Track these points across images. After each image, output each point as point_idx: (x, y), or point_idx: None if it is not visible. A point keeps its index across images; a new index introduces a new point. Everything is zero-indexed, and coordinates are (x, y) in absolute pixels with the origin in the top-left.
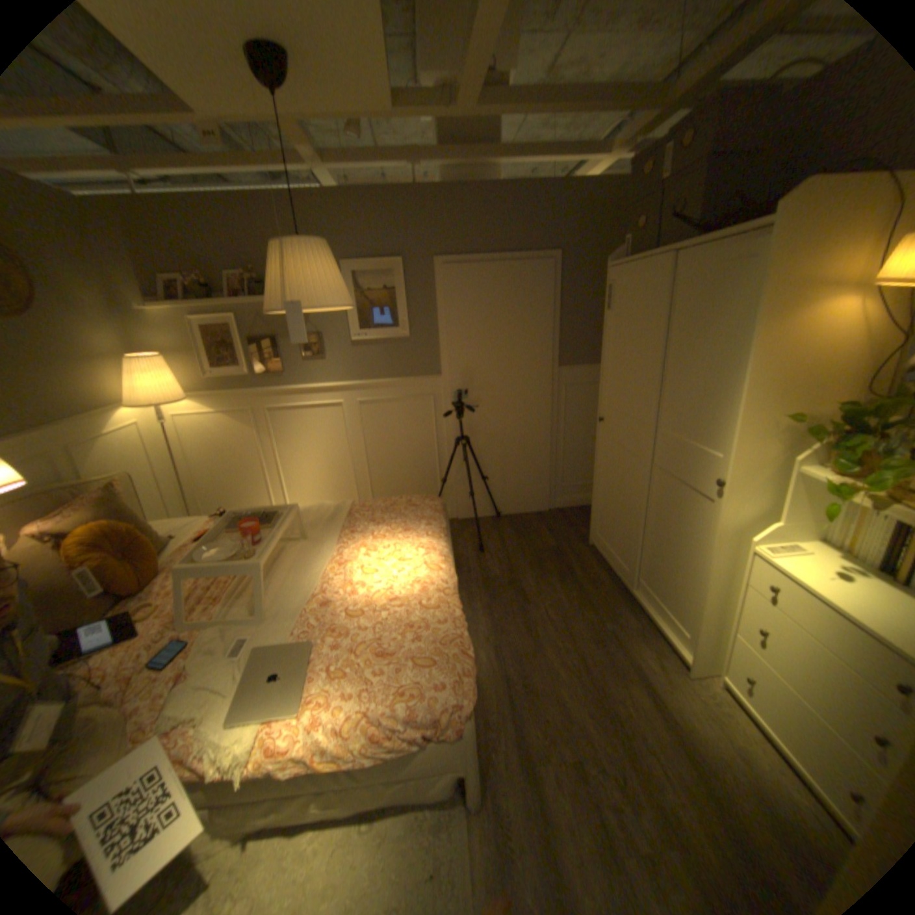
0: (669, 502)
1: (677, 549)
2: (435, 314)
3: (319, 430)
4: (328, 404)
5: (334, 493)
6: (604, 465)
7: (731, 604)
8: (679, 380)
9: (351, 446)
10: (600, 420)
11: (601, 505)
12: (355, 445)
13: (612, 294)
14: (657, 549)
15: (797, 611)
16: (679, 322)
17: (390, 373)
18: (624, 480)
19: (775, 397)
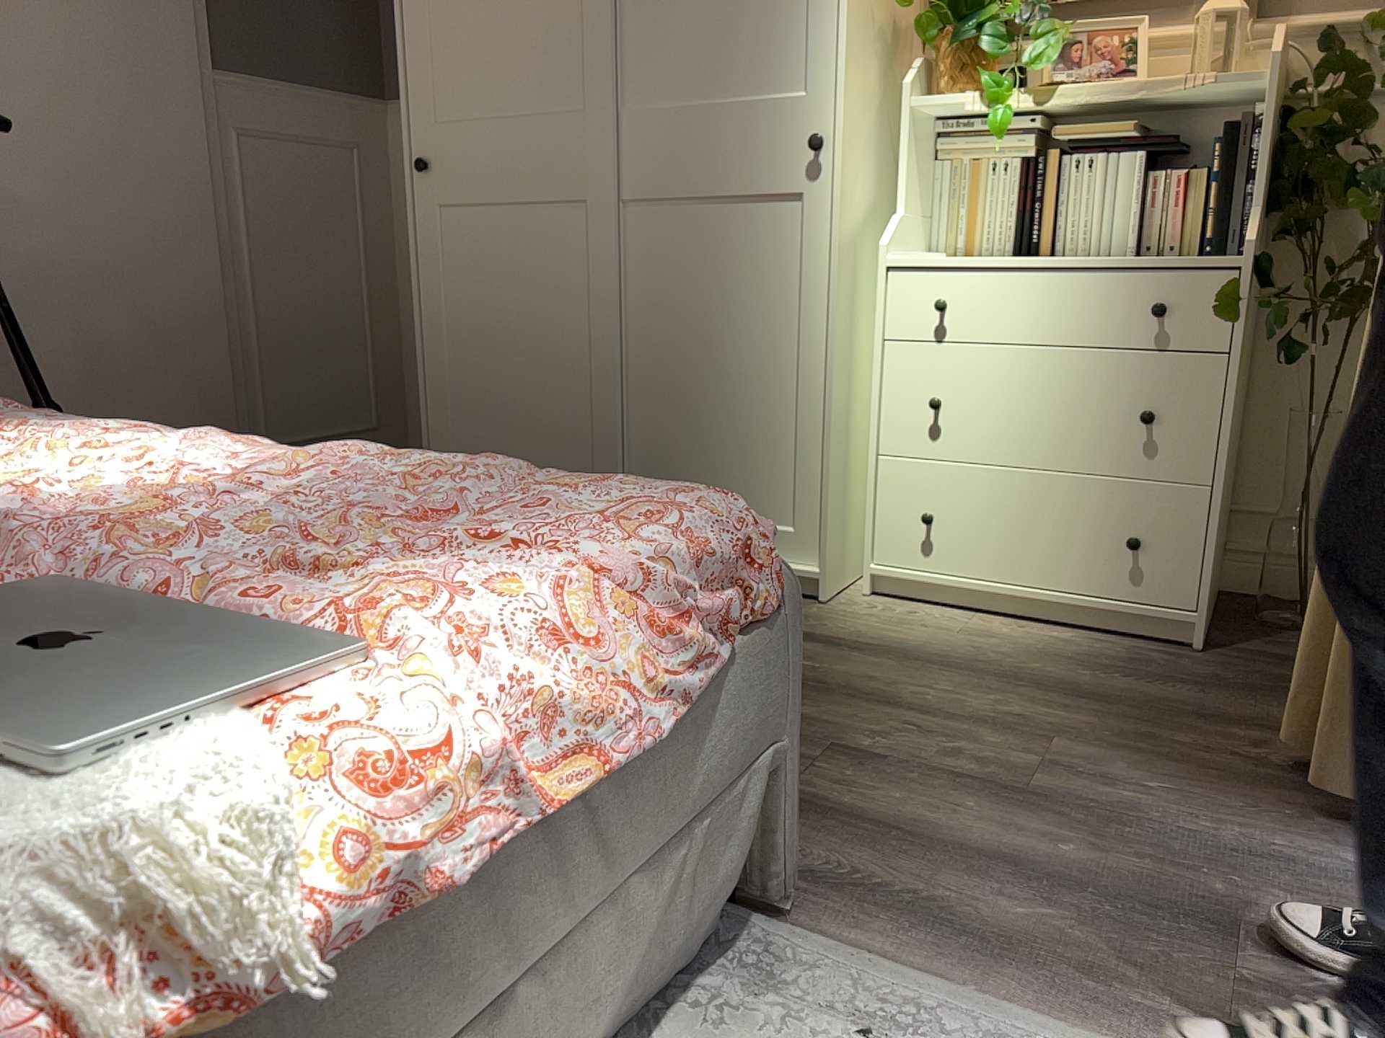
0: (681, 266)
1: (721, 357)
2: None
3: None
4: None
5: None
6: (450, 283)
7: (852, 407)
8: None
9: None
10: (422, 164)
11: (455, 400)
12: None
13: None
14: (663, 396)
15: (981, 319)
16: None
17: None
18: (533, 285)
19: None
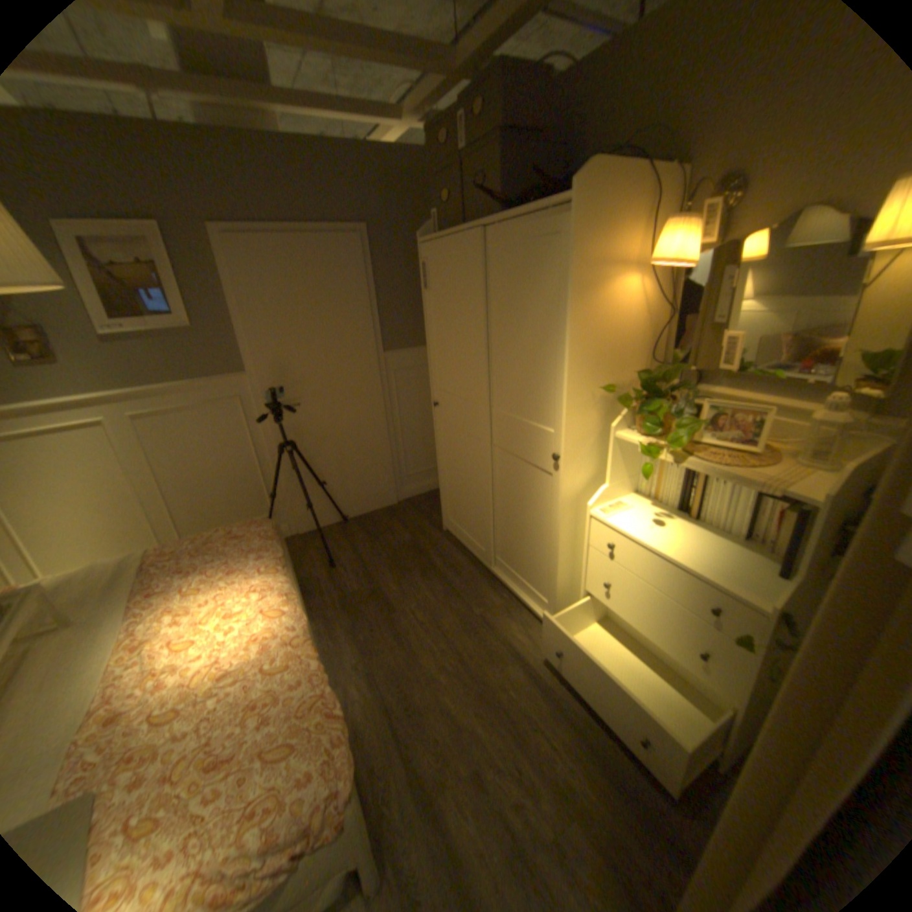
0: (511, 480)
1: (524, 523)
2: (222, 296)
3: (70, 462)
4: (78, 425)
5: (116, 541)
6: (445, 450)
7: (576, 564)
8: (504, 360)
9: (129, 476)
10: (435, 406)
11: (448, 490)
12: (136, 474)
13: (427, 272)
14: (506, 526)
15: (629, 562)
16: (497, 301)
17: (171, 374)
18: (467, 464)
19: (590, 372)
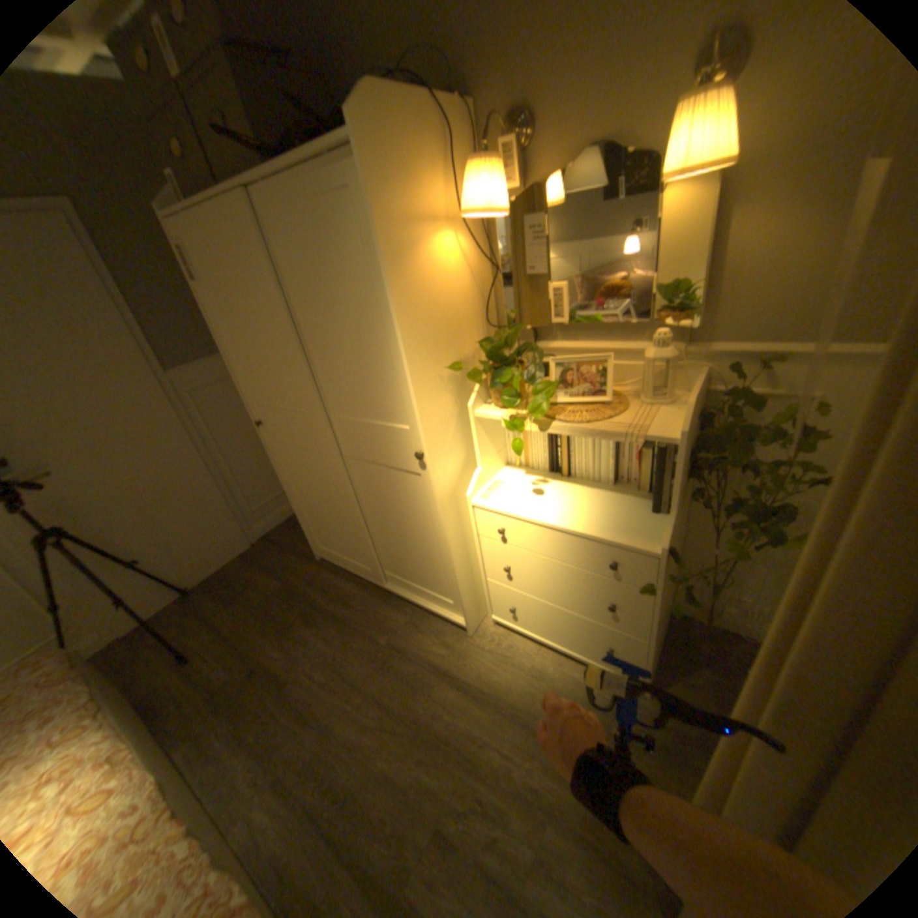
0: (377, 490)
1: (405, 531)
2: None
3: None
4: None
5: None
6: (289, 473)
7: (469, 556)
8: (326, 355)
9: None
10: (257, 425)
11: (307, 516)
12: None
13: (187, 257)
14: (385, 538)
15: (522, 541)
16: (294, 285)
17: None
18: (319, 483)
19: (429, 352)
